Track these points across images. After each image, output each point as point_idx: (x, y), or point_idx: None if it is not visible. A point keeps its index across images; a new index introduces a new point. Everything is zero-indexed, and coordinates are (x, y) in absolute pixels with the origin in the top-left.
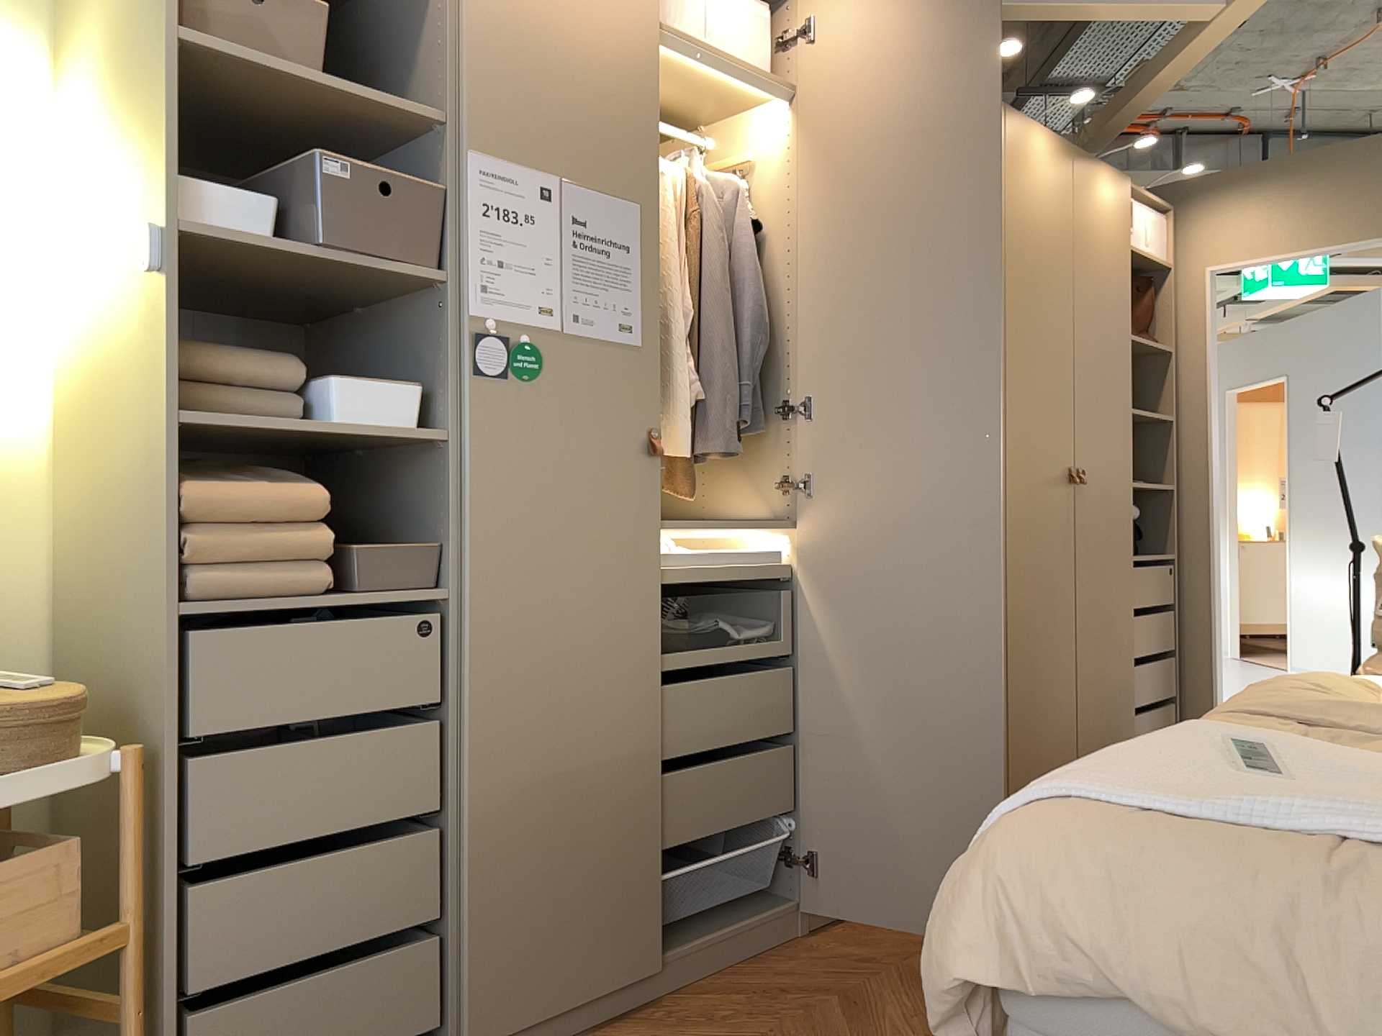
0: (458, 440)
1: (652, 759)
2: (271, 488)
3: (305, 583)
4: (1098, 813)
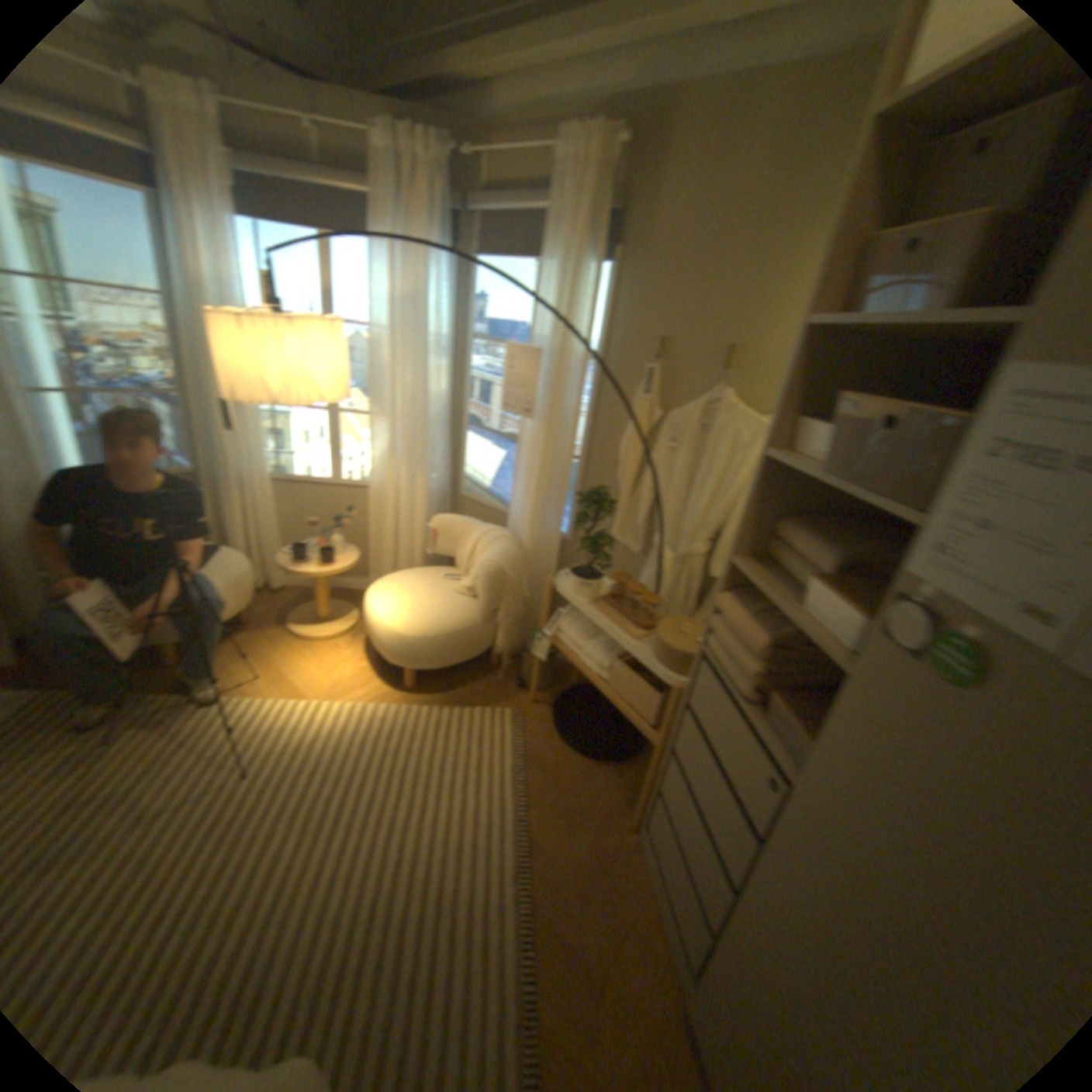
0: (852, 683)
1: None
2: (752, 622)
3: (740, 686)
4: None
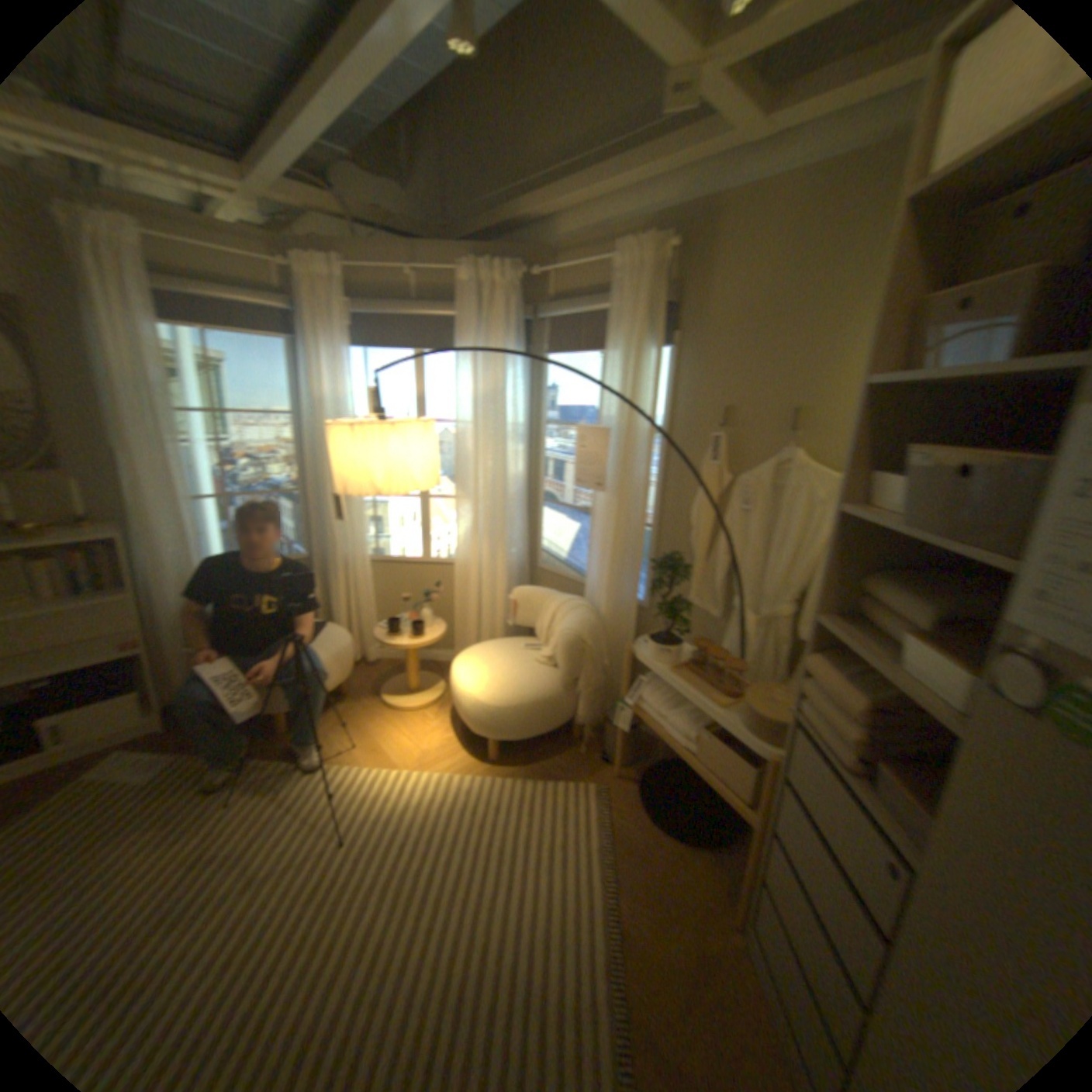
0: (966, 748)
1: None
2: (847, 684)
3: (841, 756)
4: None
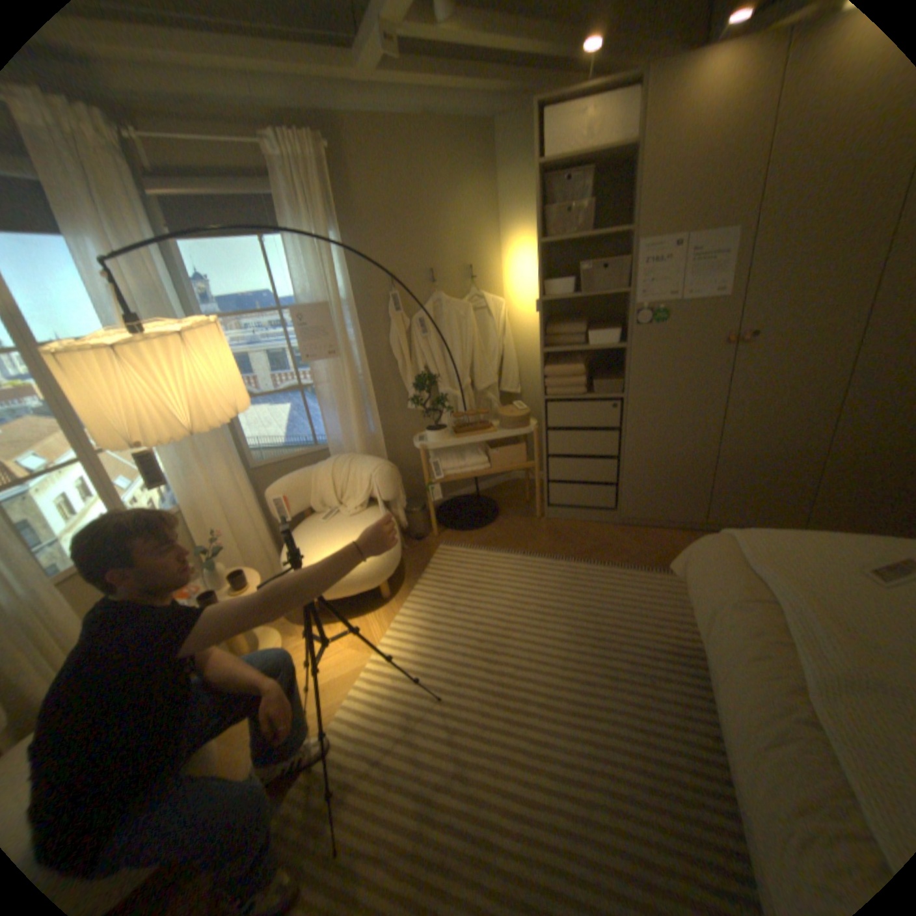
0: (630, 347)
1: (711, 456)
2: (568, 366)
3: (577, 392)
4: (733, 545)
